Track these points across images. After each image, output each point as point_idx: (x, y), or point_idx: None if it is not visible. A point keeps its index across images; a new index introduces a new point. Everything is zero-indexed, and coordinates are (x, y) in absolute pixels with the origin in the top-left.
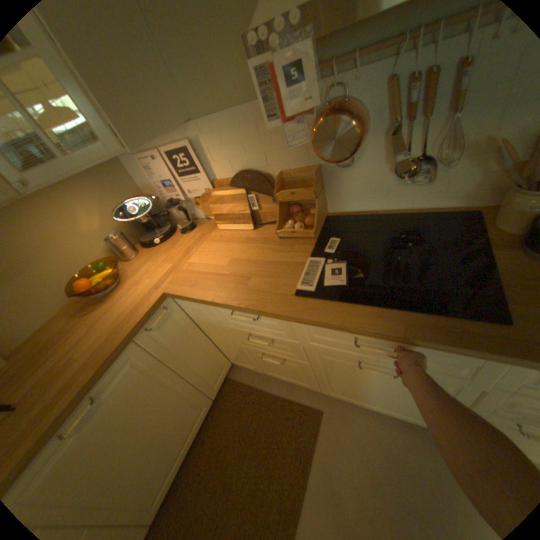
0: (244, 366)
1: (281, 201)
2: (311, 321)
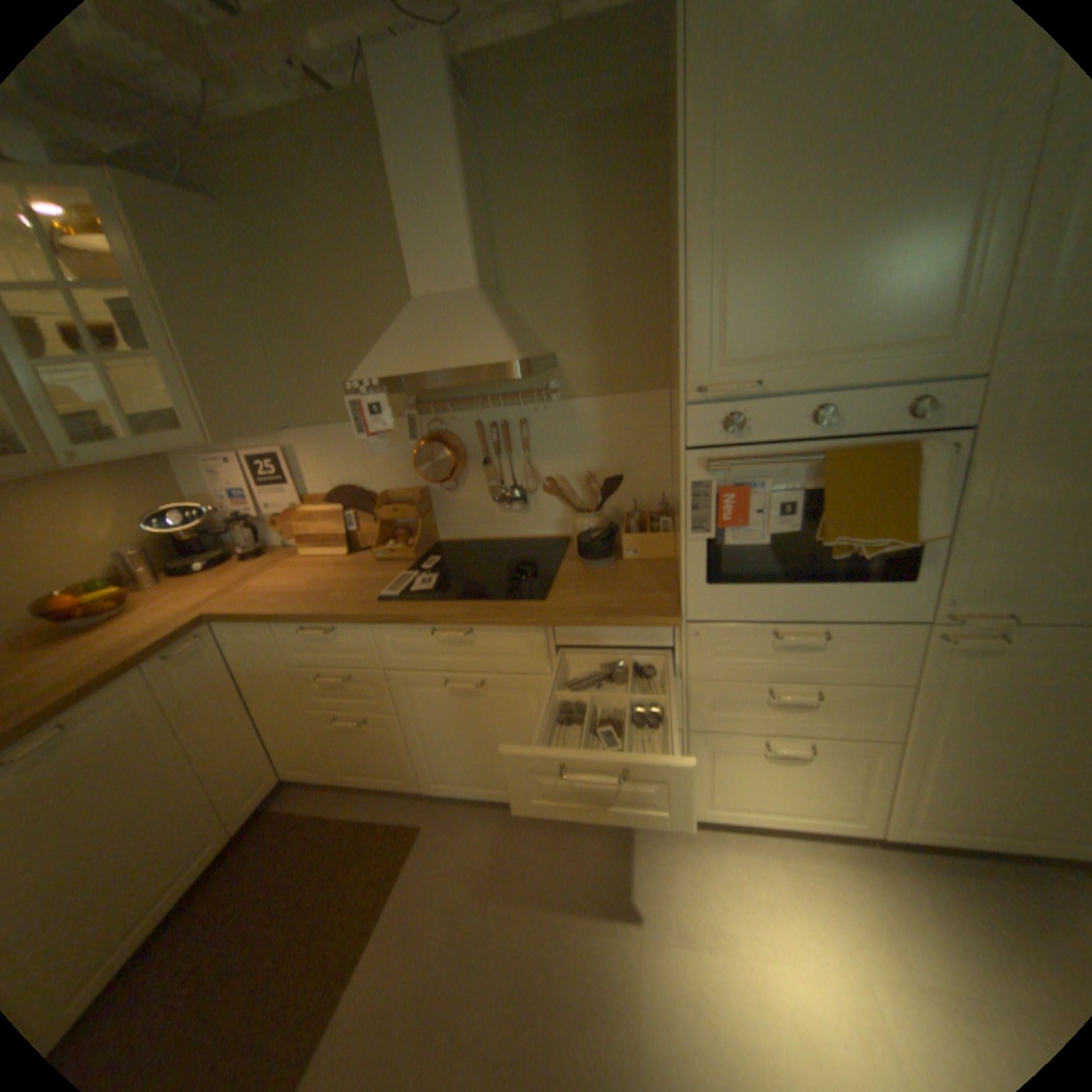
0: (302, 778)
1: (384, 522)
2: (388, 619)
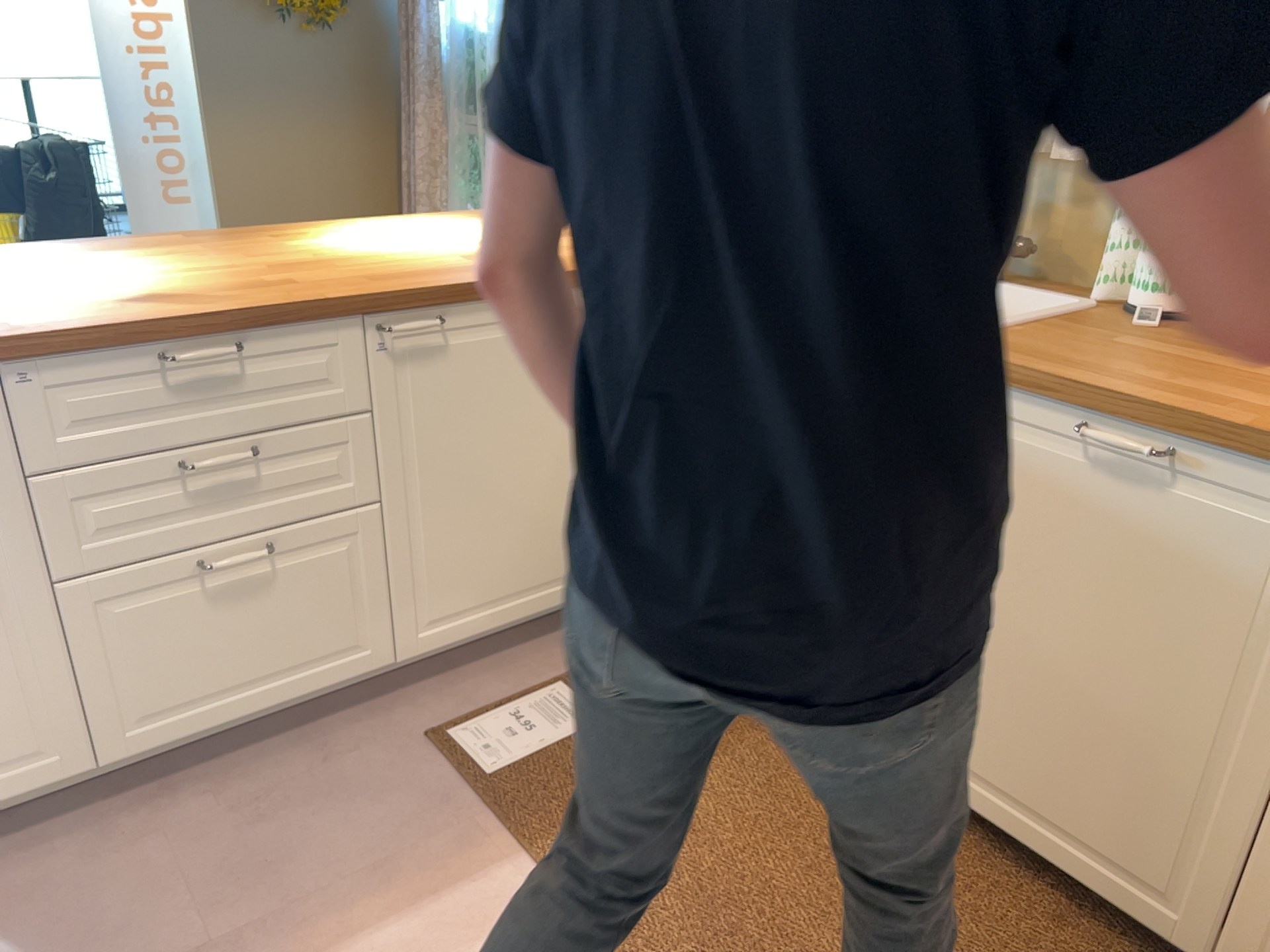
0: None
1: None
2: None
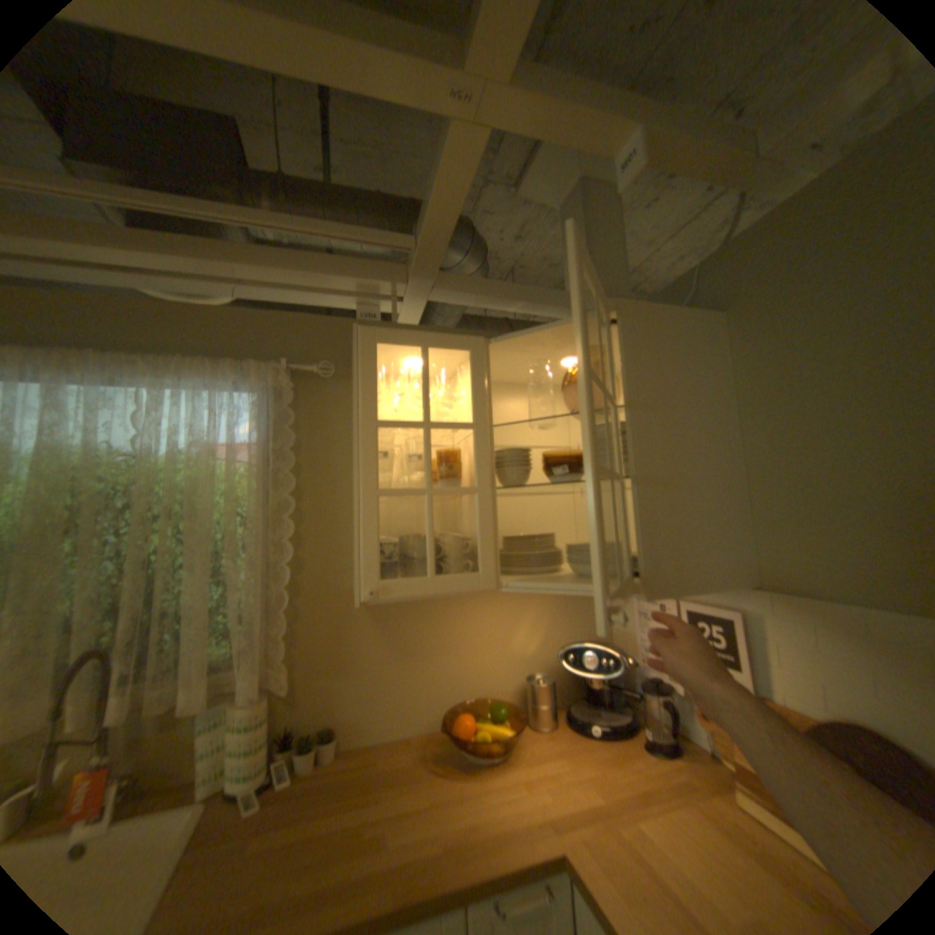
0: None
1: None
2: None
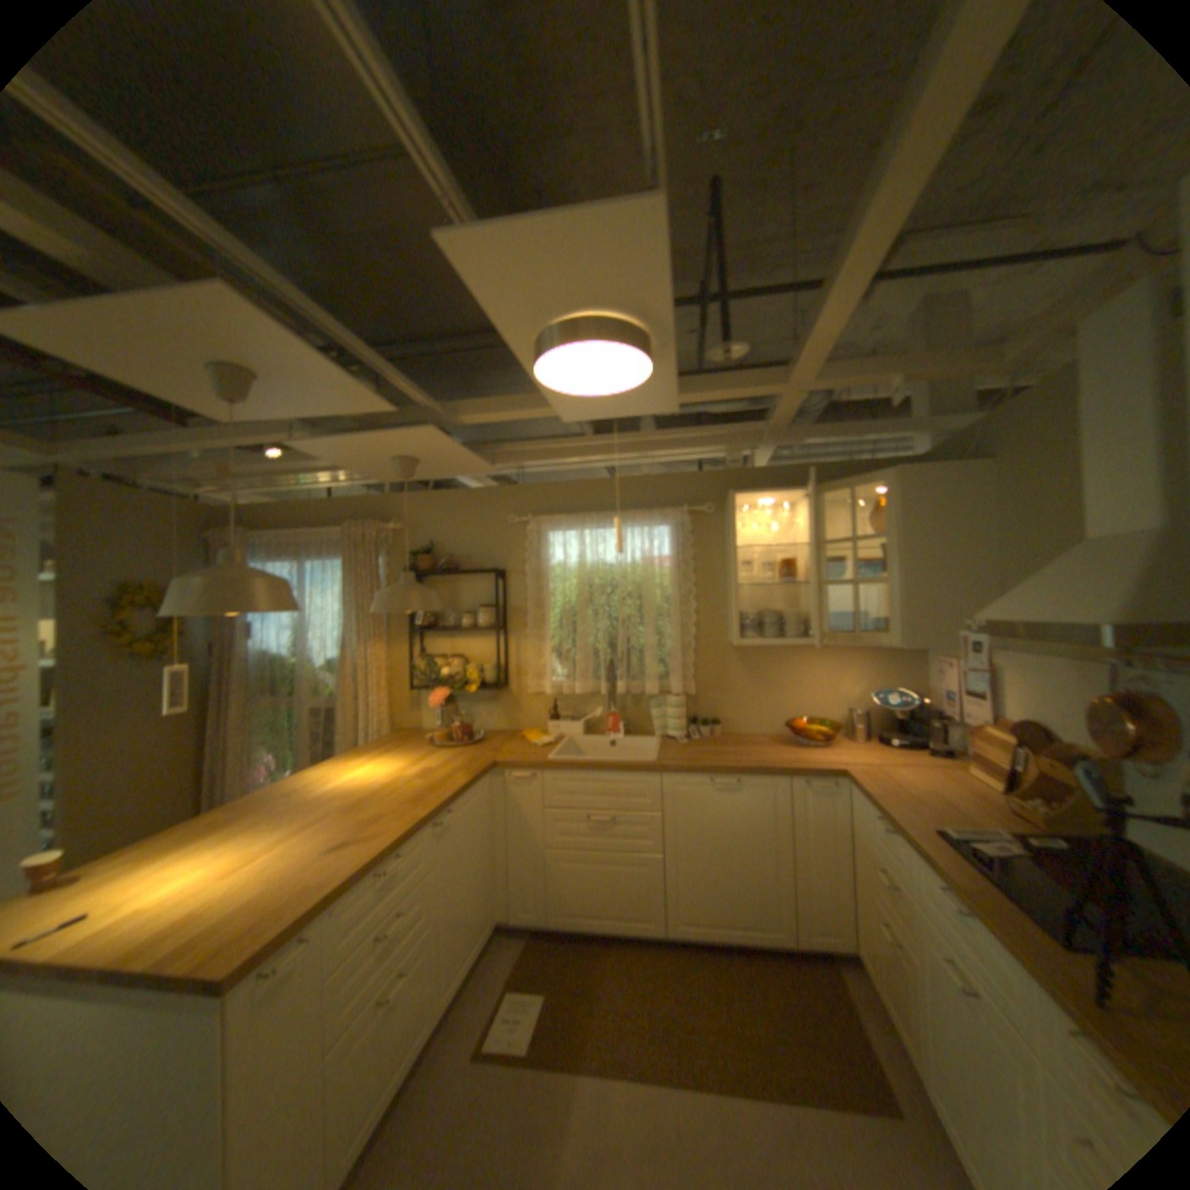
0: (867, 967)
1: (1051, 779)
2: (919, 850)
